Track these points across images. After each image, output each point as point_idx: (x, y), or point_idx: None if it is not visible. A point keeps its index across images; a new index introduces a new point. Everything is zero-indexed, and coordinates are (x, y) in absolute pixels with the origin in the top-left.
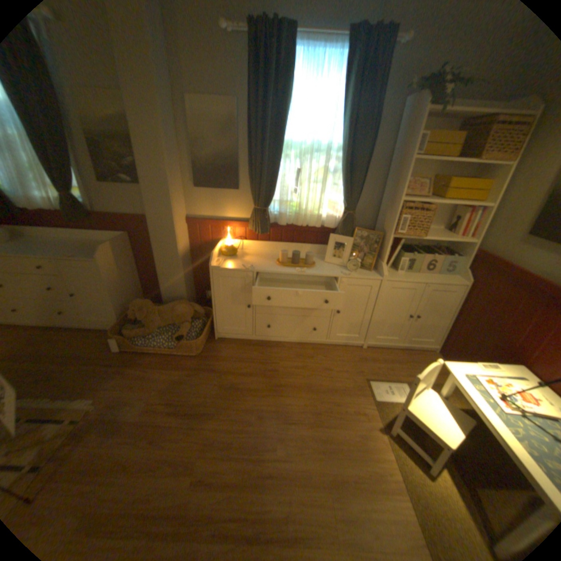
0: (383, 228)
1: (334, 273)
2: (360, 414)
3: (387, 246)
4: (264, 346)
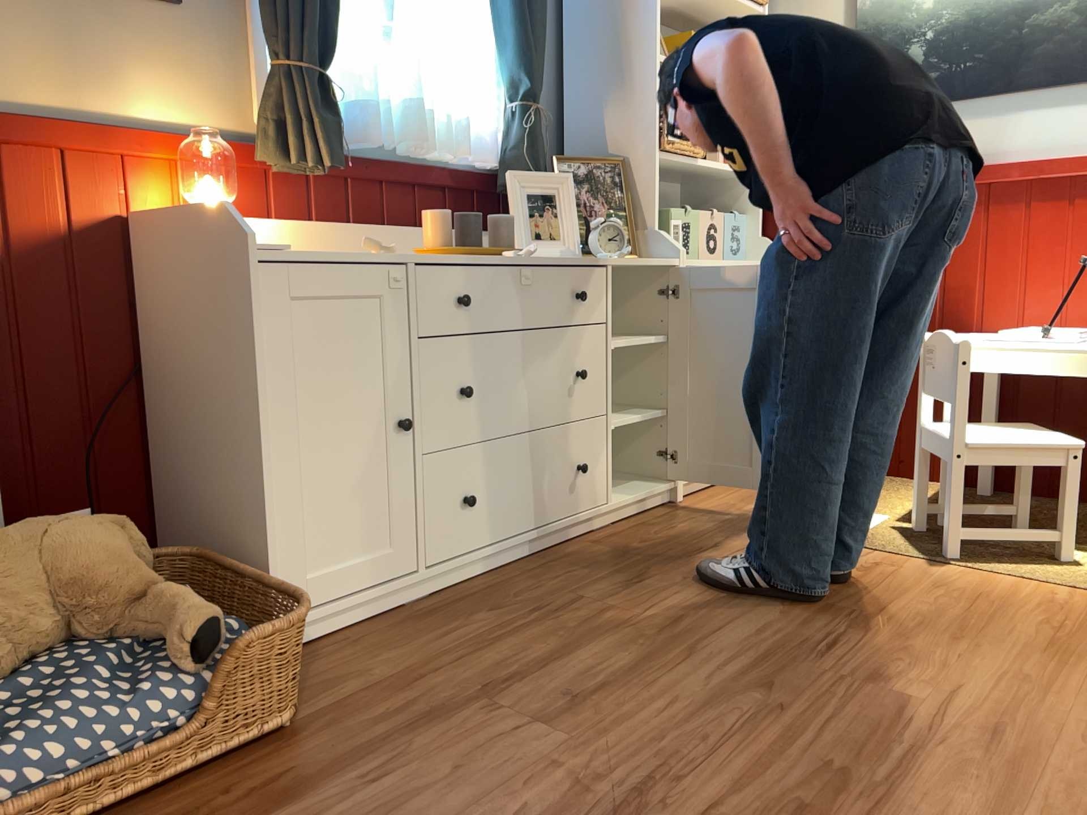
0: (611, 152)
1: (589, 258)
2: (867, 566)
3: (652, 180)
4: (470, 594)
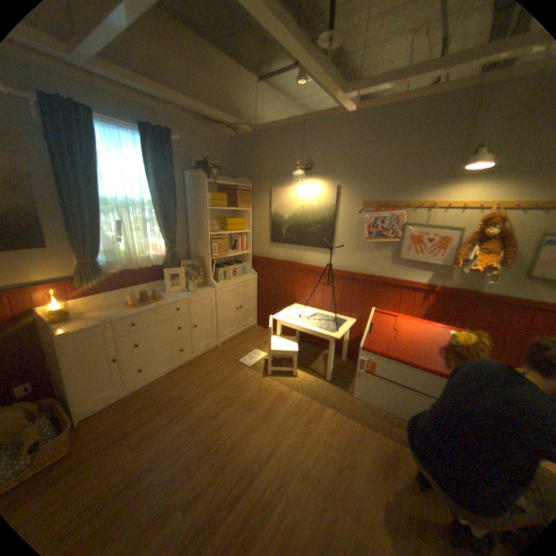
0: (199, 256)
1: (182, 297)
2: (247, 379)
3: (209, 266)
4: (140, 394)
